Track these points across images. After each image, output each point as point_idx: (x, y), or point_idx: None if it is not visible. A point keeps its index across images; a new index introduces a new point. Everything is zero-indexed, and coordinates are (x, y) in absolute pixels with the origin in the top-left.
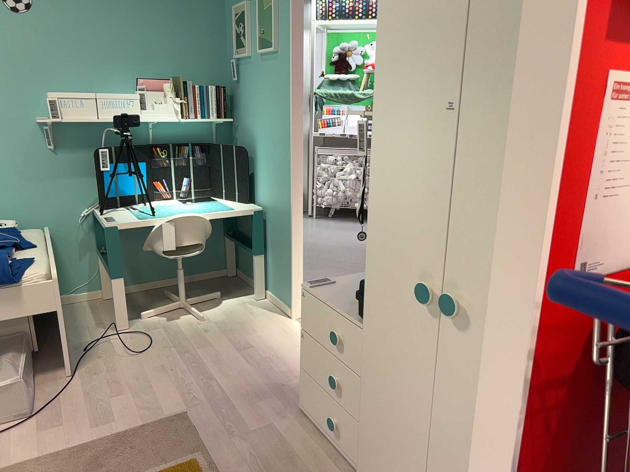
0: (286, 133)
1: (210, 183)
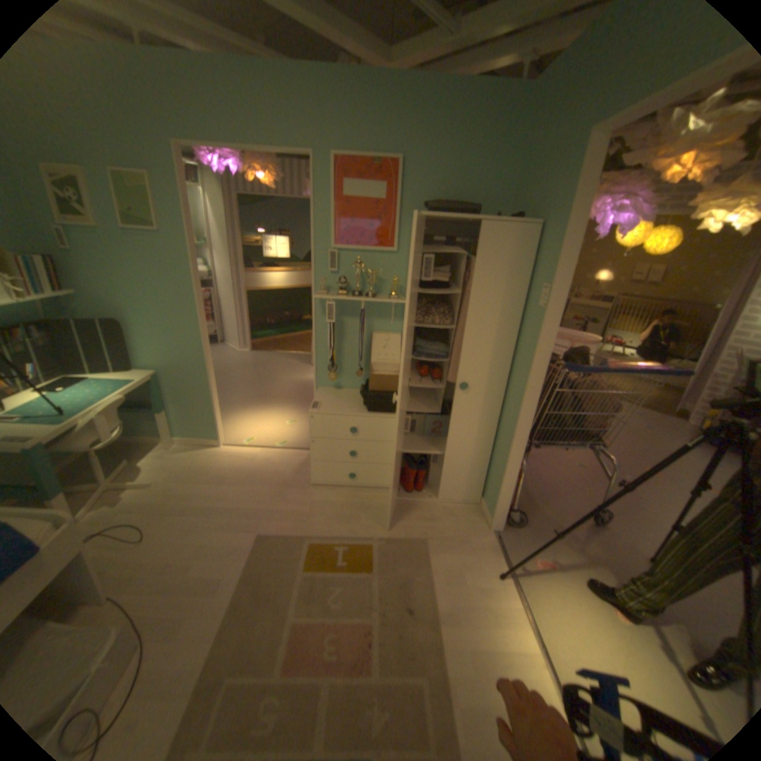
0: (187, 305)
1: (59, 363)
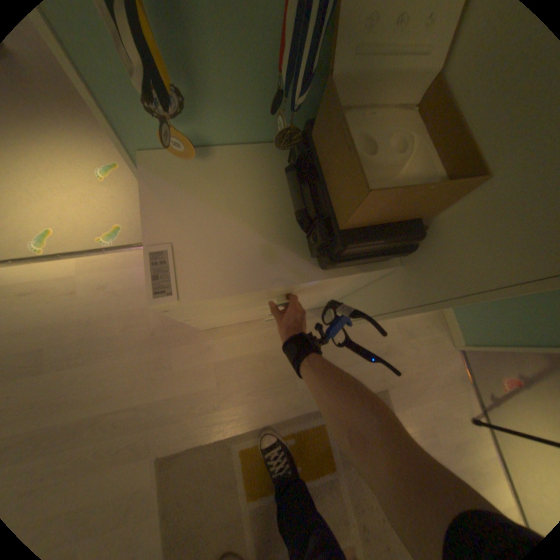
0: None
1: None
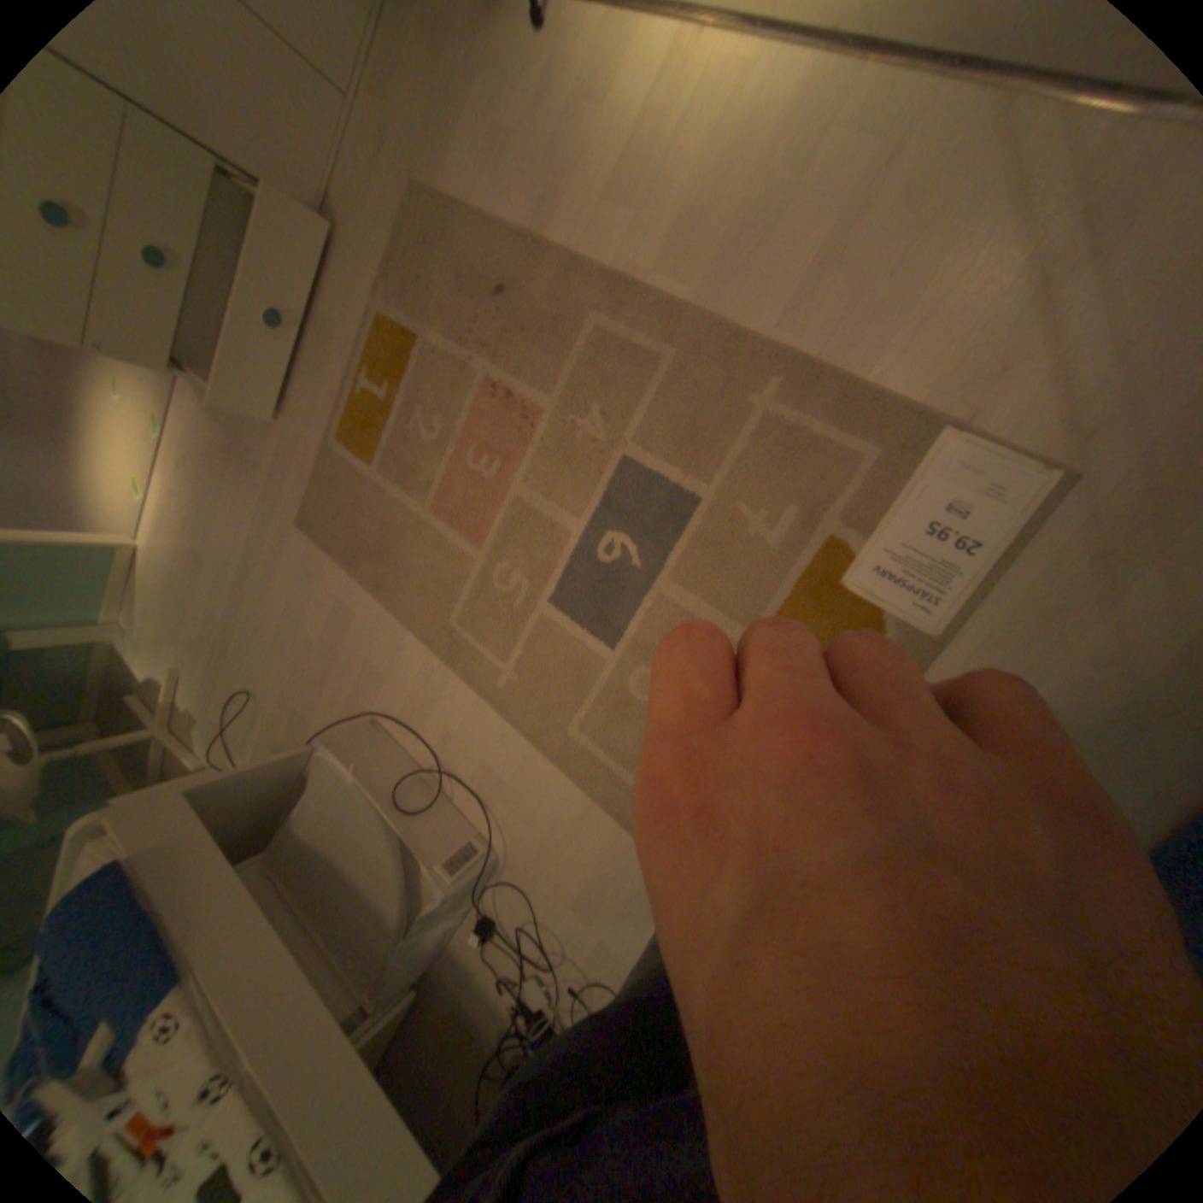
0: None
1: None
